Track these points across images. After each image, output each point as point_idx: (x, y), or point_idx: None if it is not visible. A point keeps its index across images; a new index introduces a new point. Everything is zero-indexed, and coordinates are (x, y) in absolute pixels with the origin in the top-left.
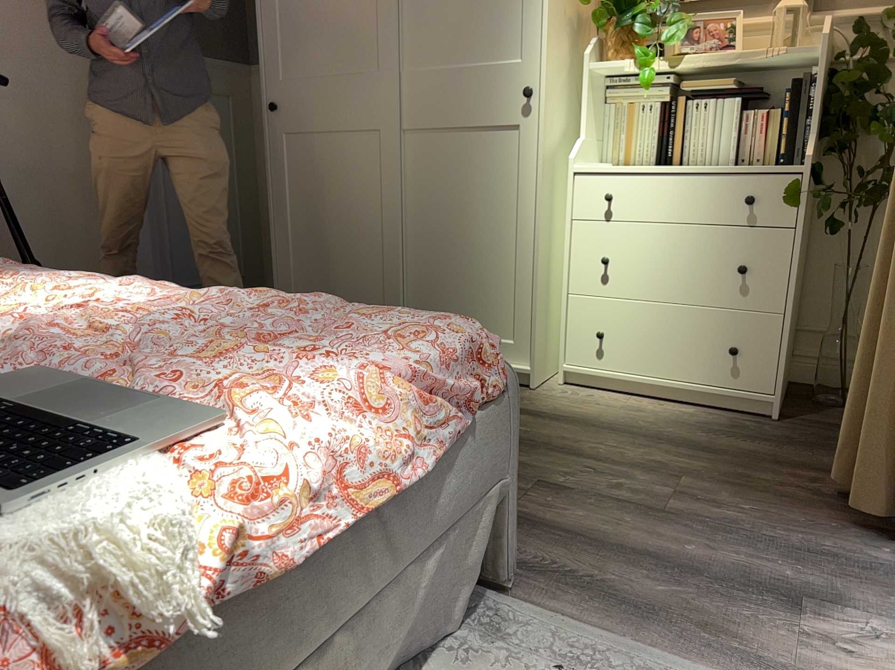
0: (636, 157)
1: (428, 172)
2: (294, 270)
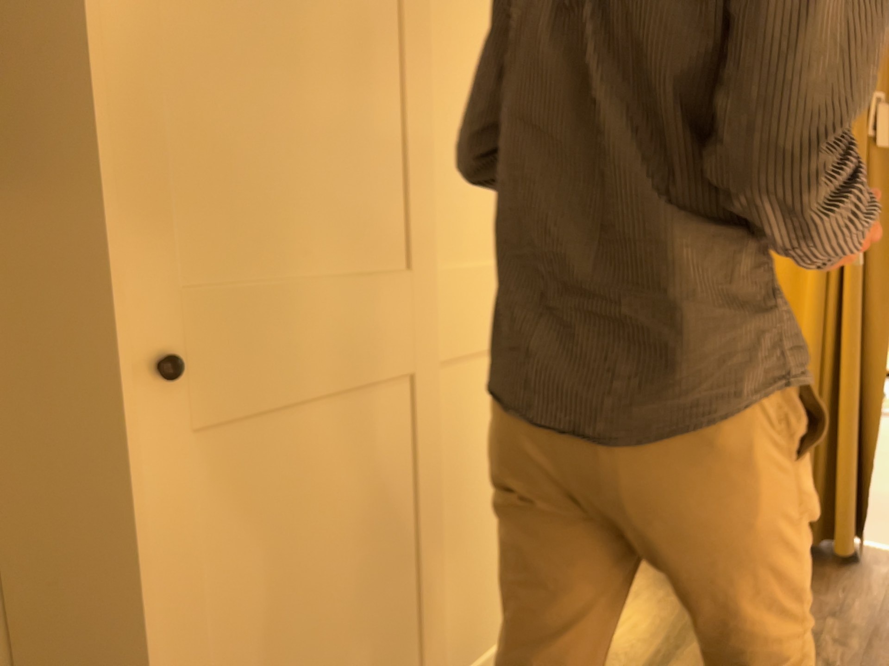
0: None
1: (464, 415)
2: None
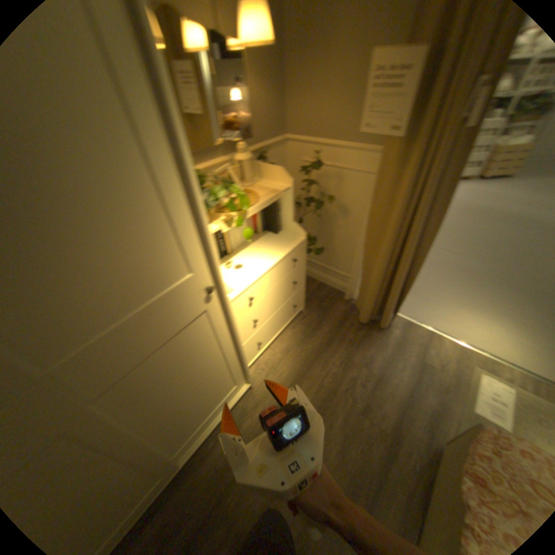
0: None
1: (145, 391)
2: None
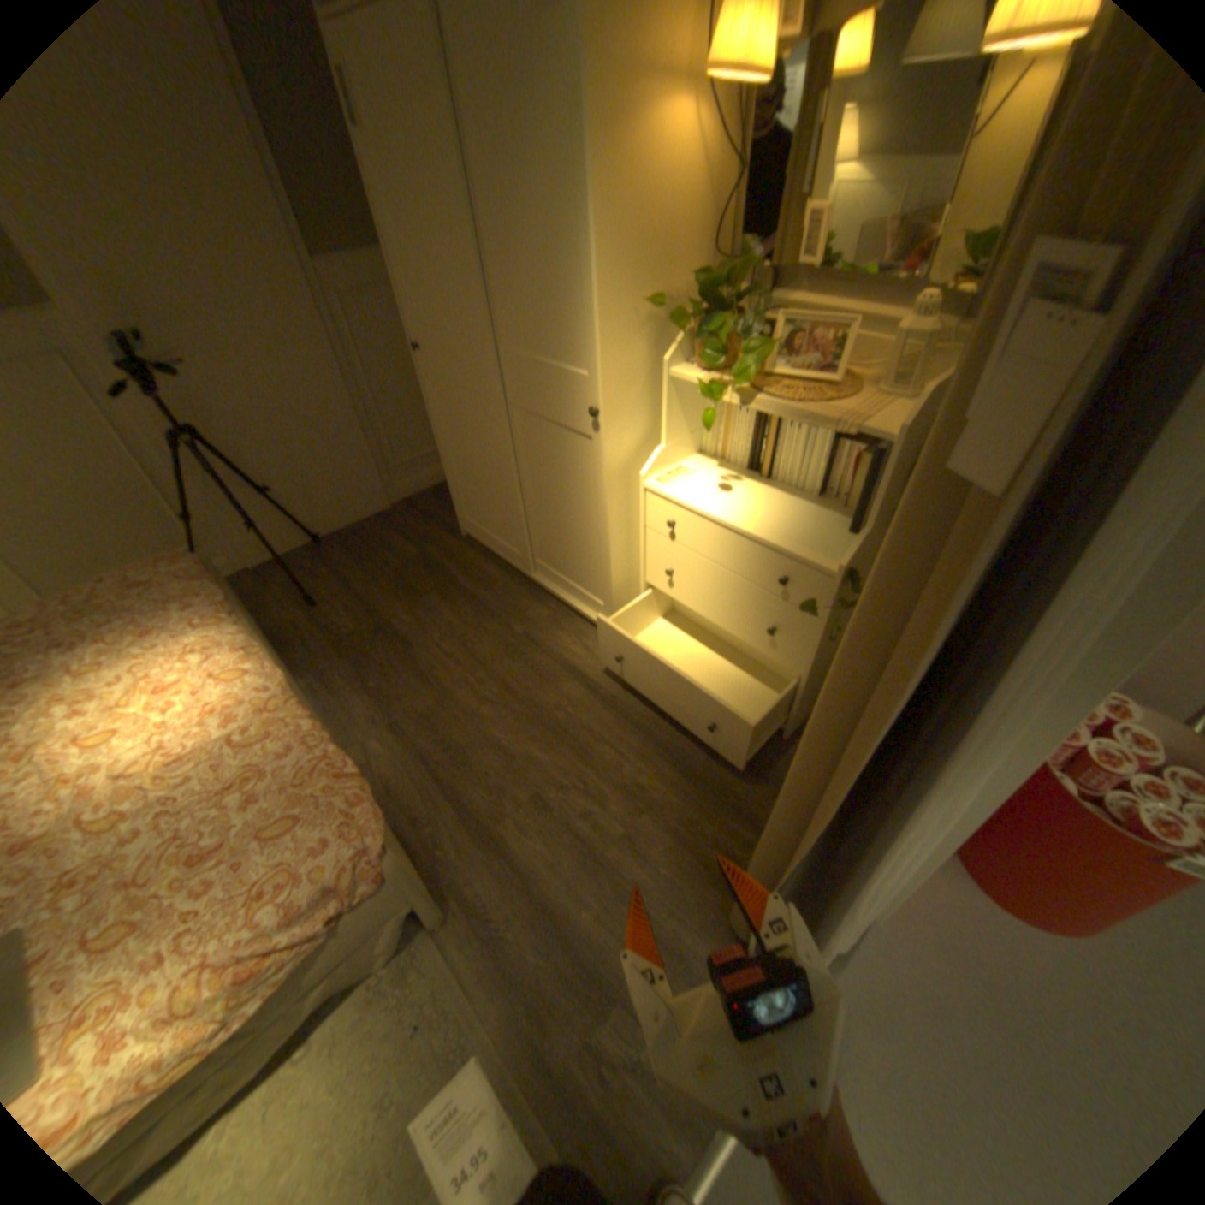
0: (732, 455)
1: (533, 449)
2: (462, 488)
